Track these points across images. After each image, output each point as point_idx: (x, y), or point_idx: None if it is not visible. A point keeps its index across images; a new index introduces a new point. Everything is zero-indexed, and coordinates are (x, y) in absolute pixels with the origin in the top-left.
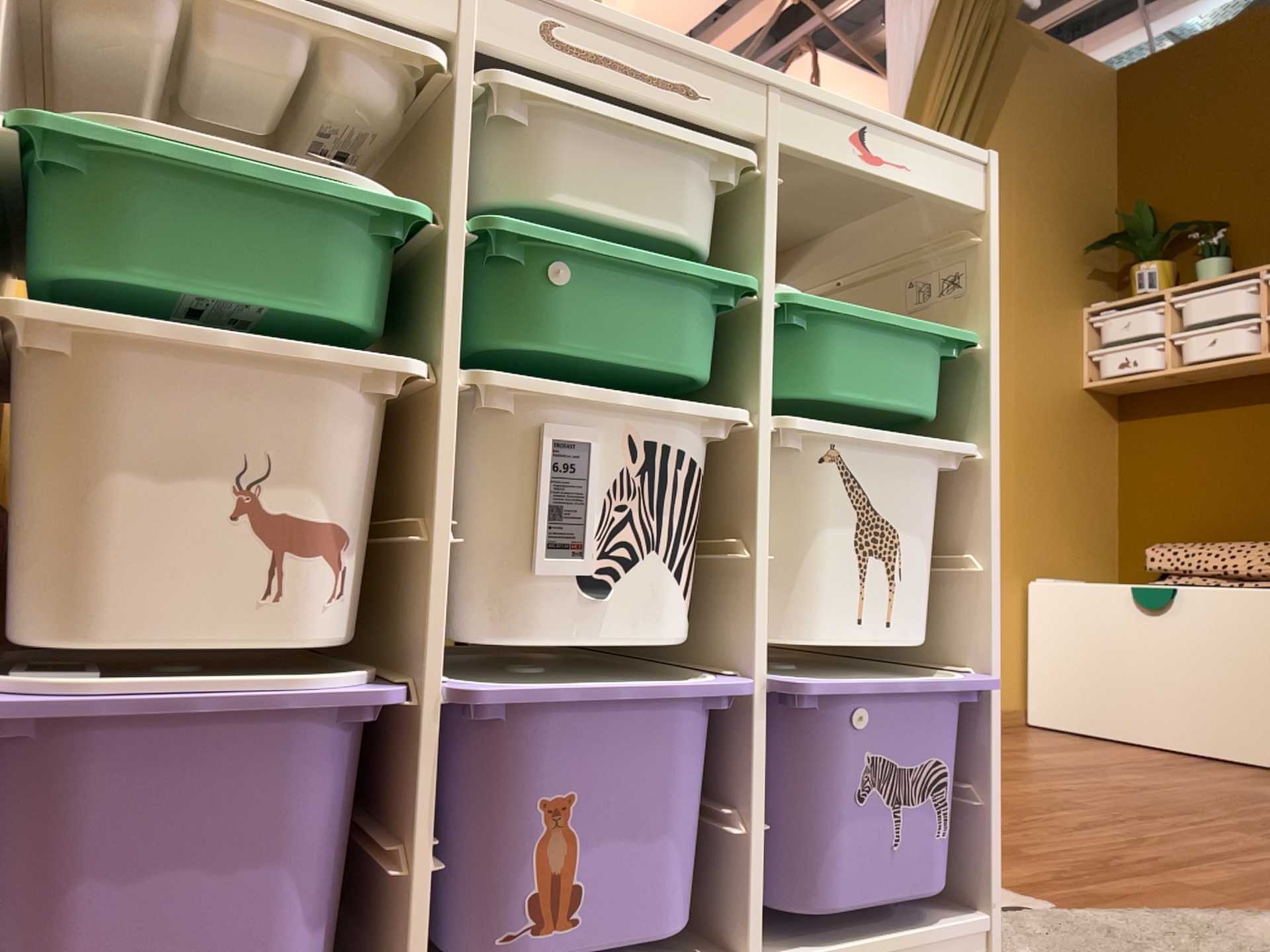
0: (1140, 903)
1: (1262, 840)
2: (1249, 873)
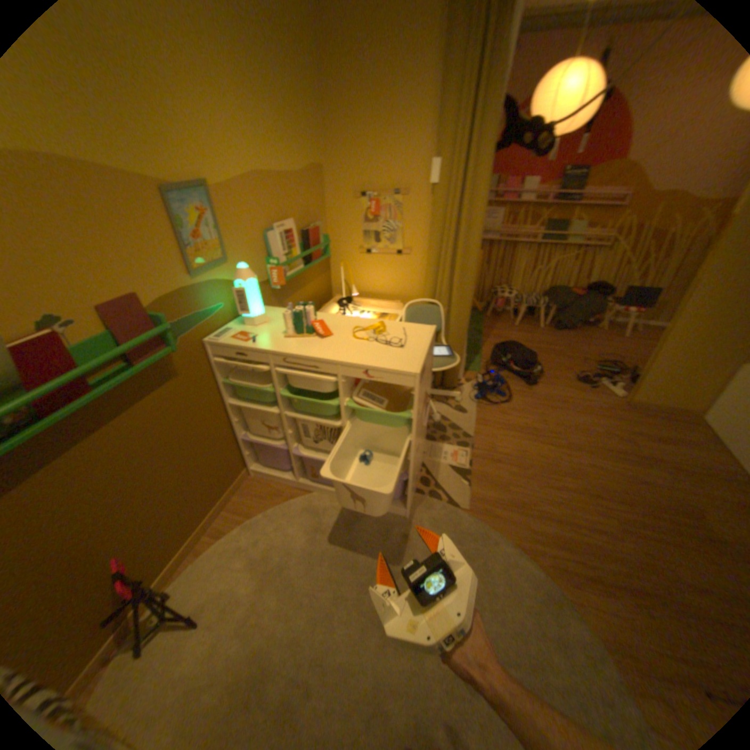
0: (488, 526)
1: (615, 535)
2: (561, 540)
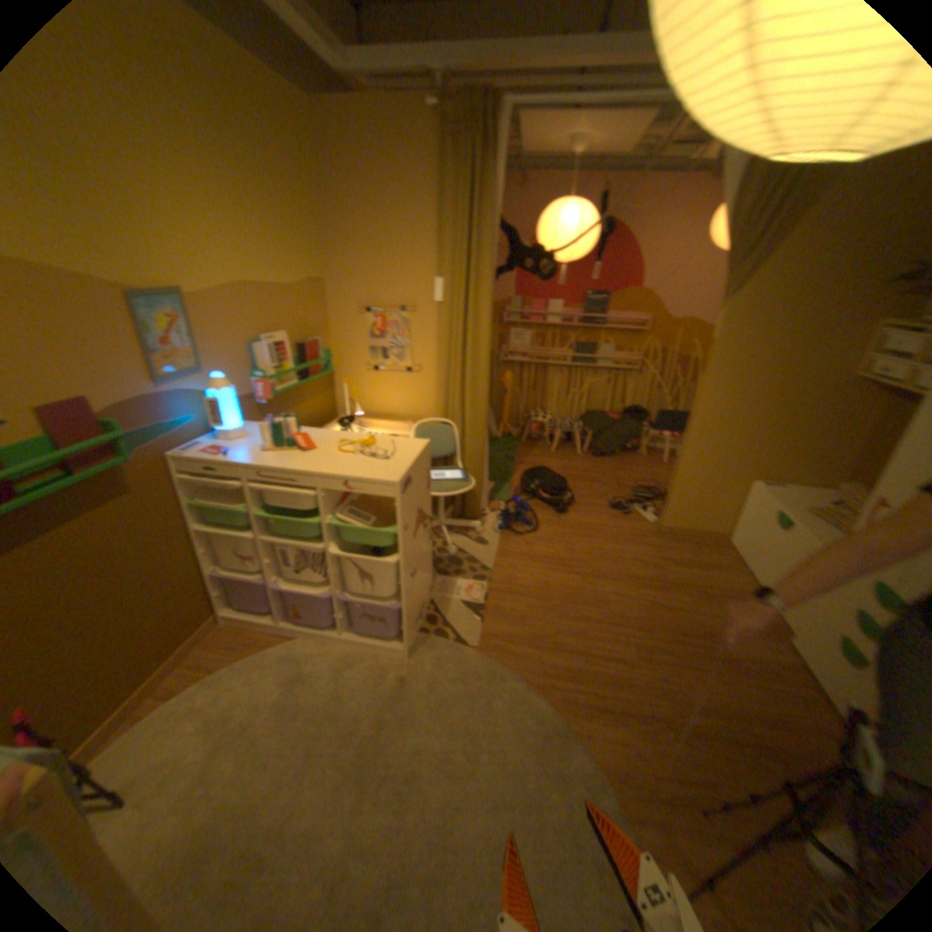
0: (496, 663)
1: (630, 662)
2: (573, 672)
